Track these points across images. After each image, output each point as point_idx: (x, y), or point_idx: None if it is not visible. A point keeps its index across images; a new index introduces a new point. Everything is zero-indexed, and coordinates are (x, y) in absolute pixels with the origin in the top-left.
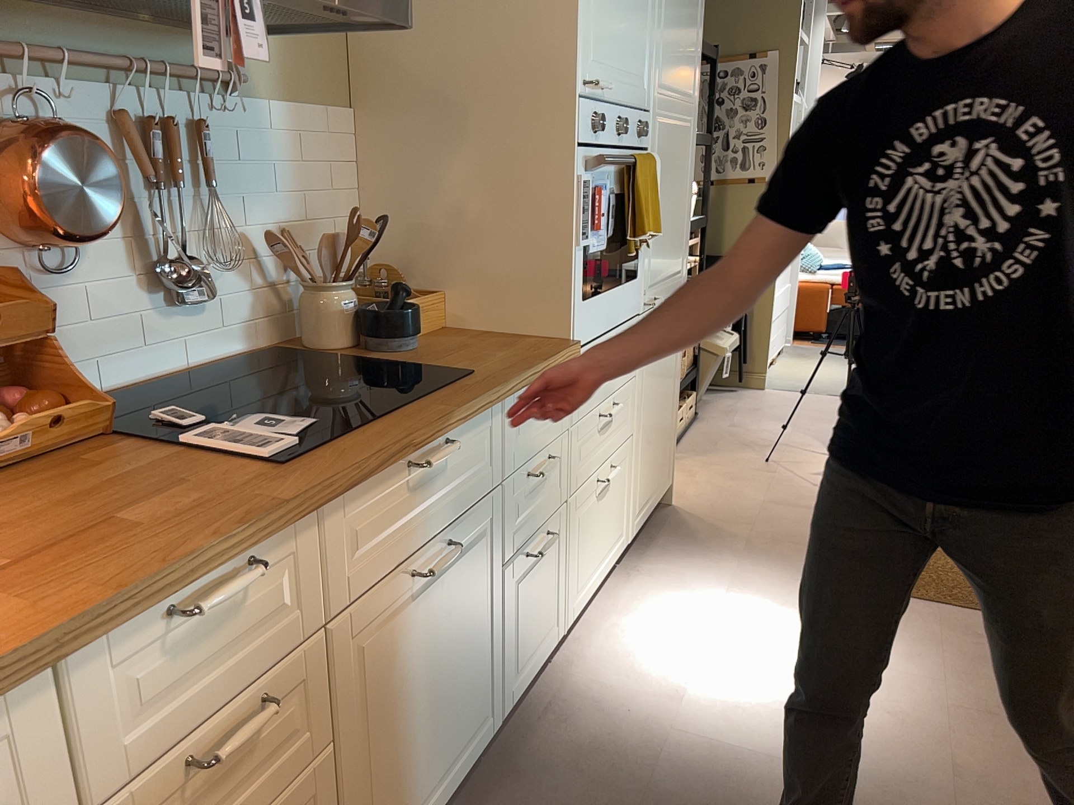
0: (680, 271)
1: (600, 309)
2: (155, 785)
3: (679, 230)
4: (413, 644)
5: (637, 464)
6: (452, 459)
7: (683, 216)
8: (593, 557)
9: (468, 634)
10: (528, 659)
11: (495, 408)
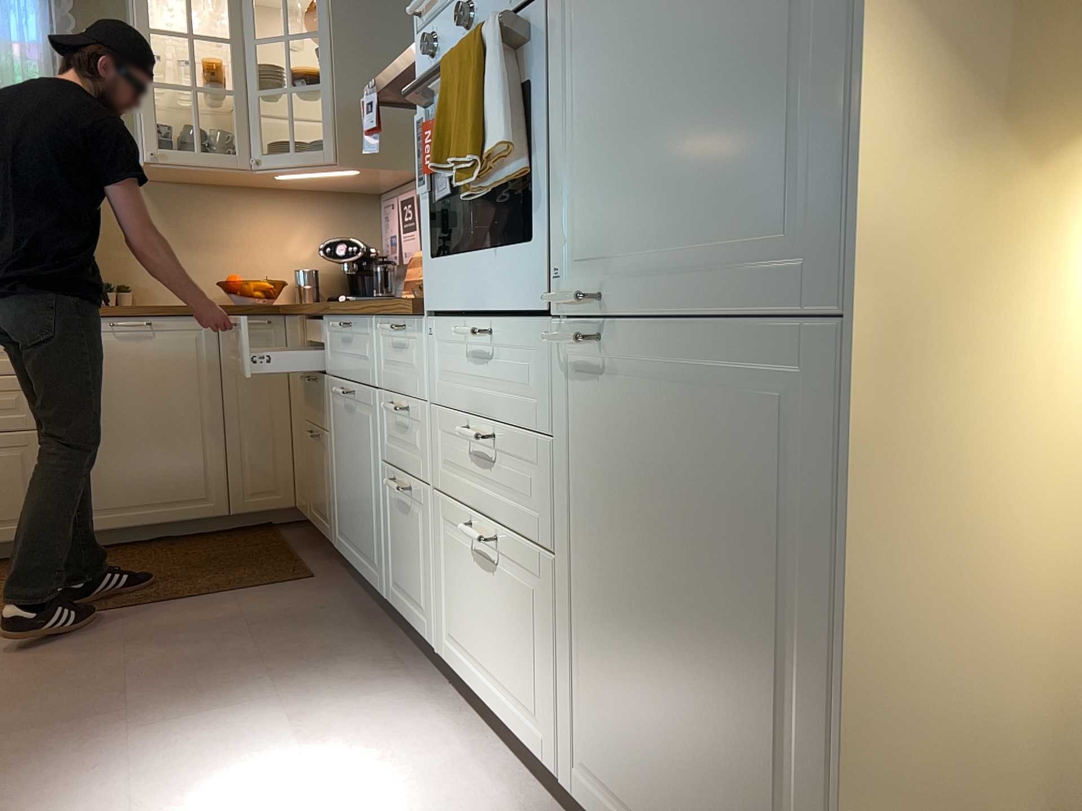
0: (781, 242)
1: (455, 275)
2: (306, 375)
3: (744, 105)
4: (345, 434)
5: (571, 642)
6: (355, 339)
7: (783, 41)
8: (474, 639)
9: (365, 477)
10: (403, 592)
11: (368, 322)
